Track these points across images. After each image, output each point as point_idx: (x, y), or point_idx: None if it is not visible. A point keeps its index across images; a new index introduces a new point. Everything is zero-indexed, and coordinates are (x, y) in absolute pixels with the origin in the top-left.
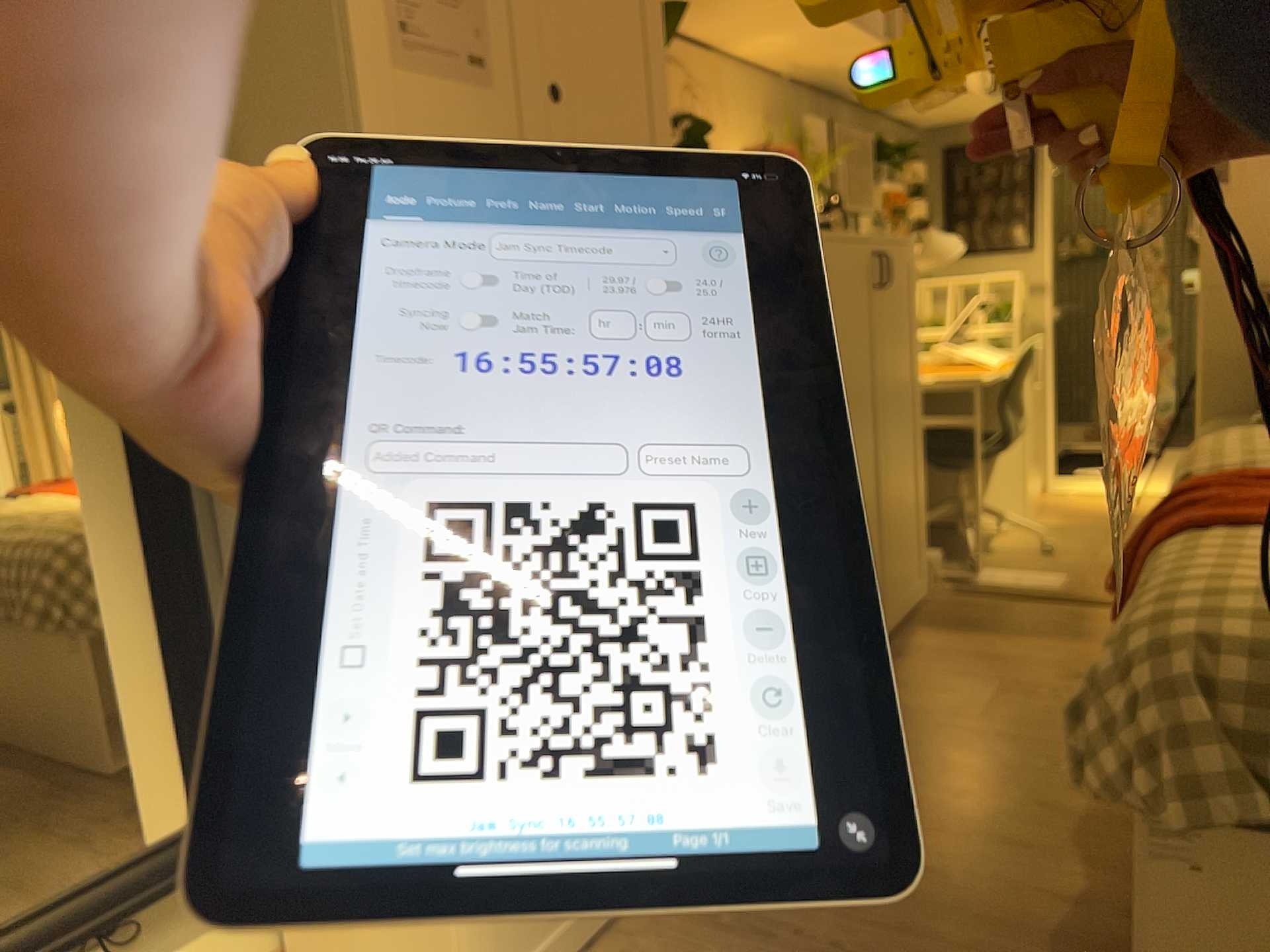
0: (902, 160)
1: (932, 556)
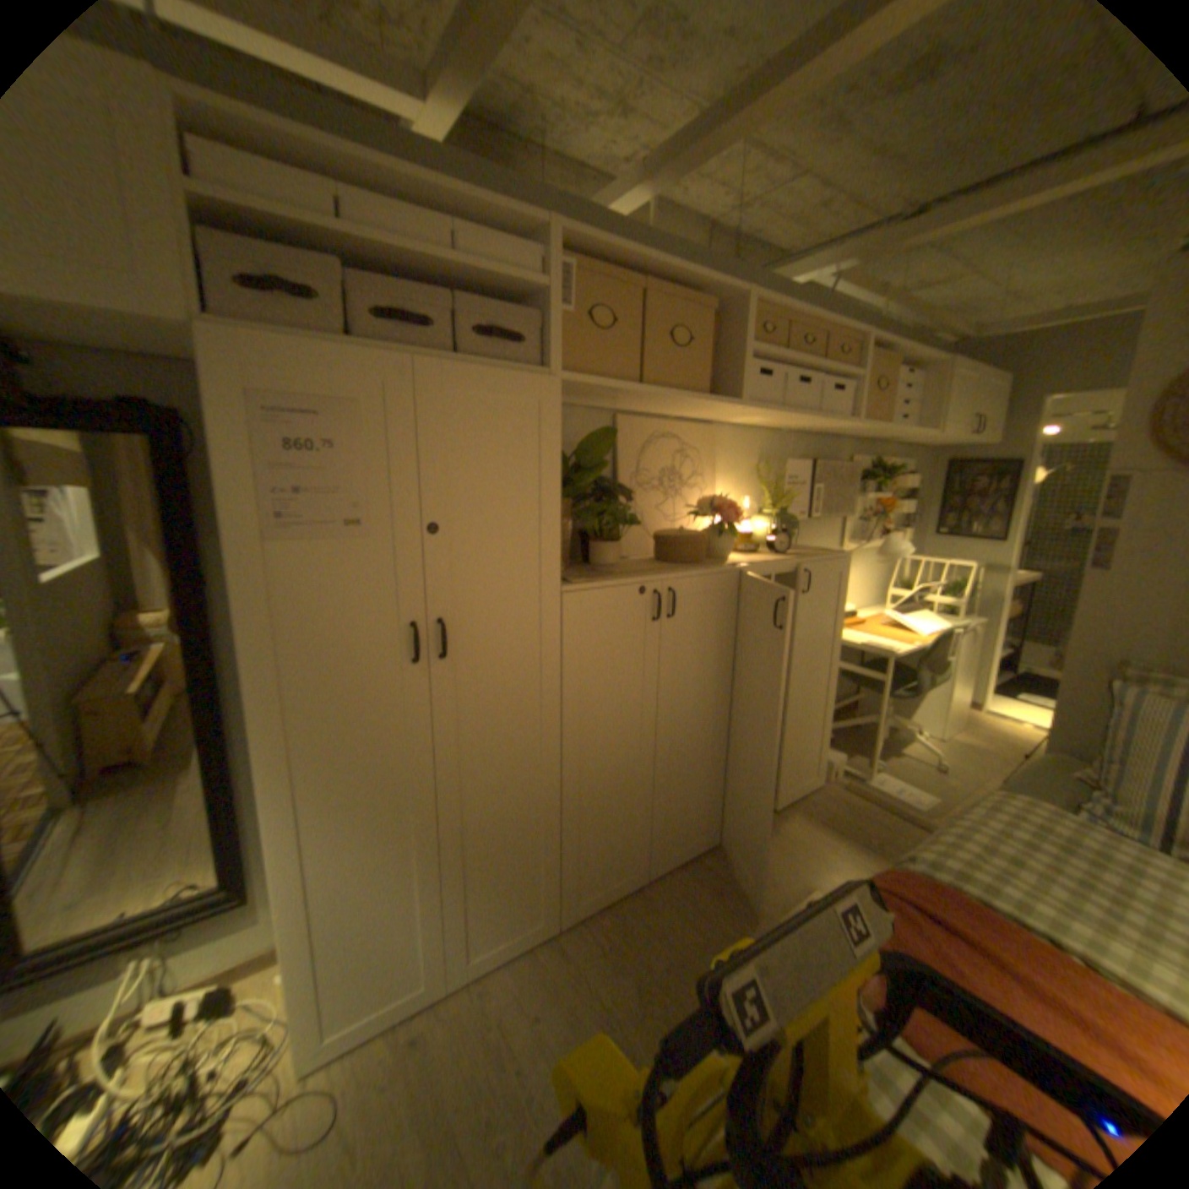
0: (907, 470)
1: (838, 762)
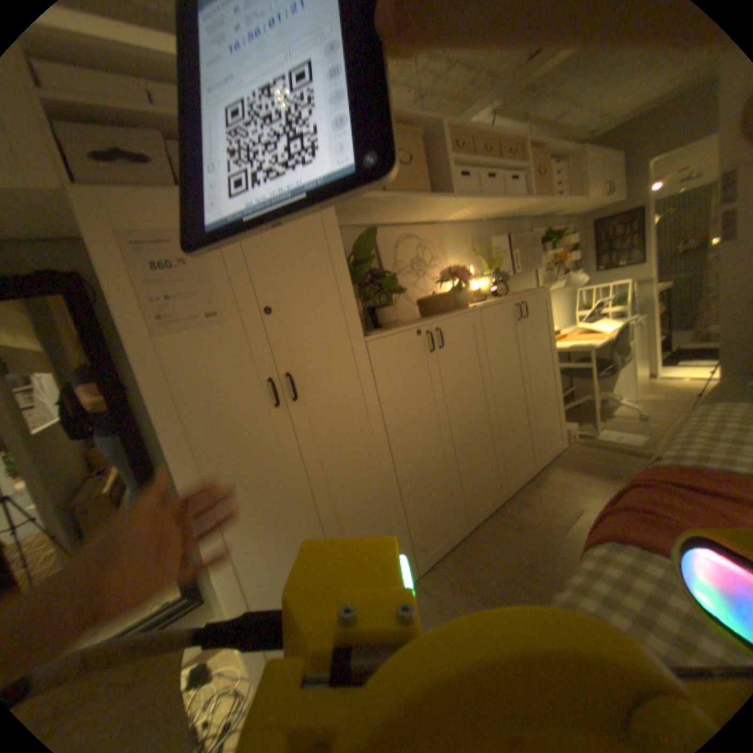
0: (569, 231)
1: (573, 427)
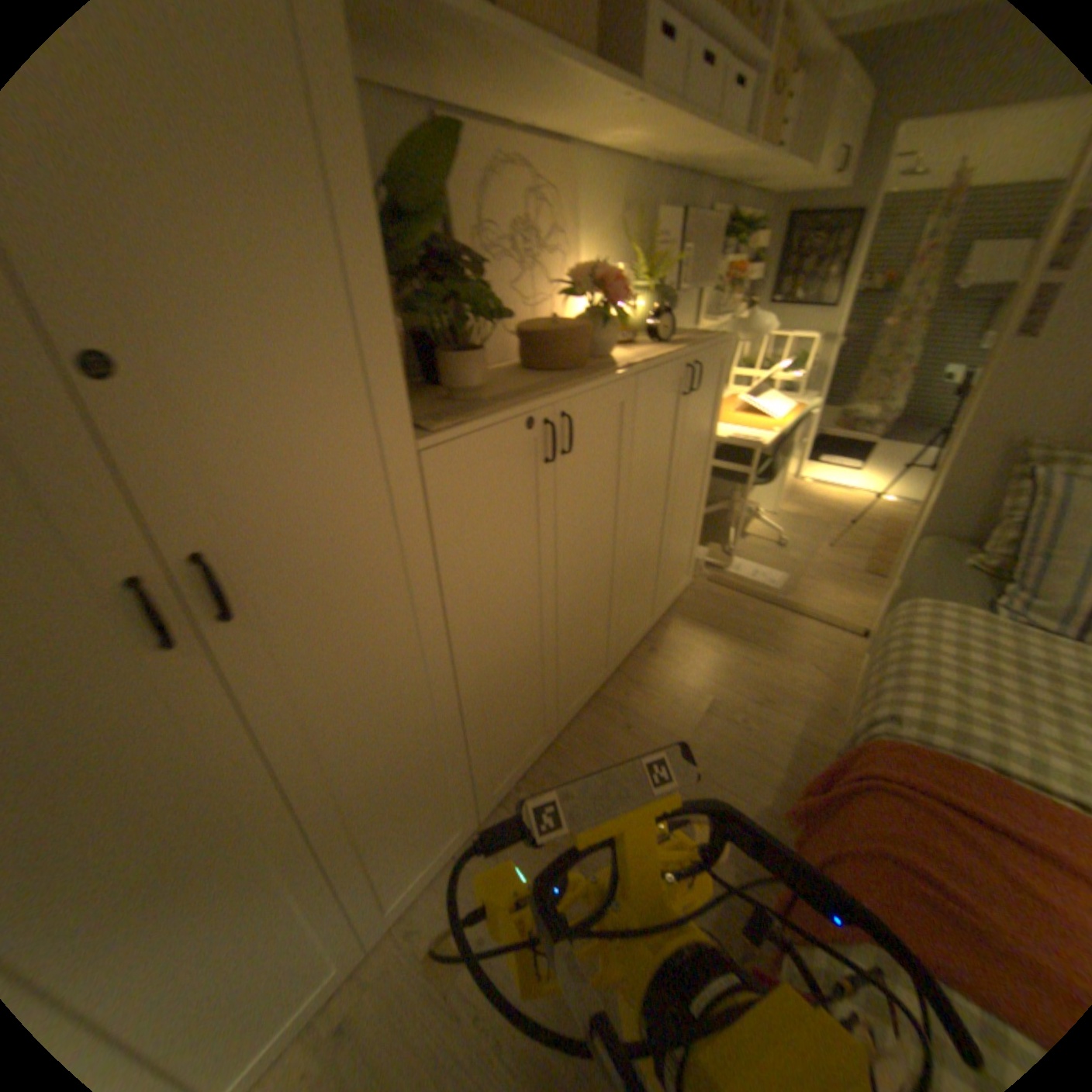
0: (756, 224)
1: (701, 556)
